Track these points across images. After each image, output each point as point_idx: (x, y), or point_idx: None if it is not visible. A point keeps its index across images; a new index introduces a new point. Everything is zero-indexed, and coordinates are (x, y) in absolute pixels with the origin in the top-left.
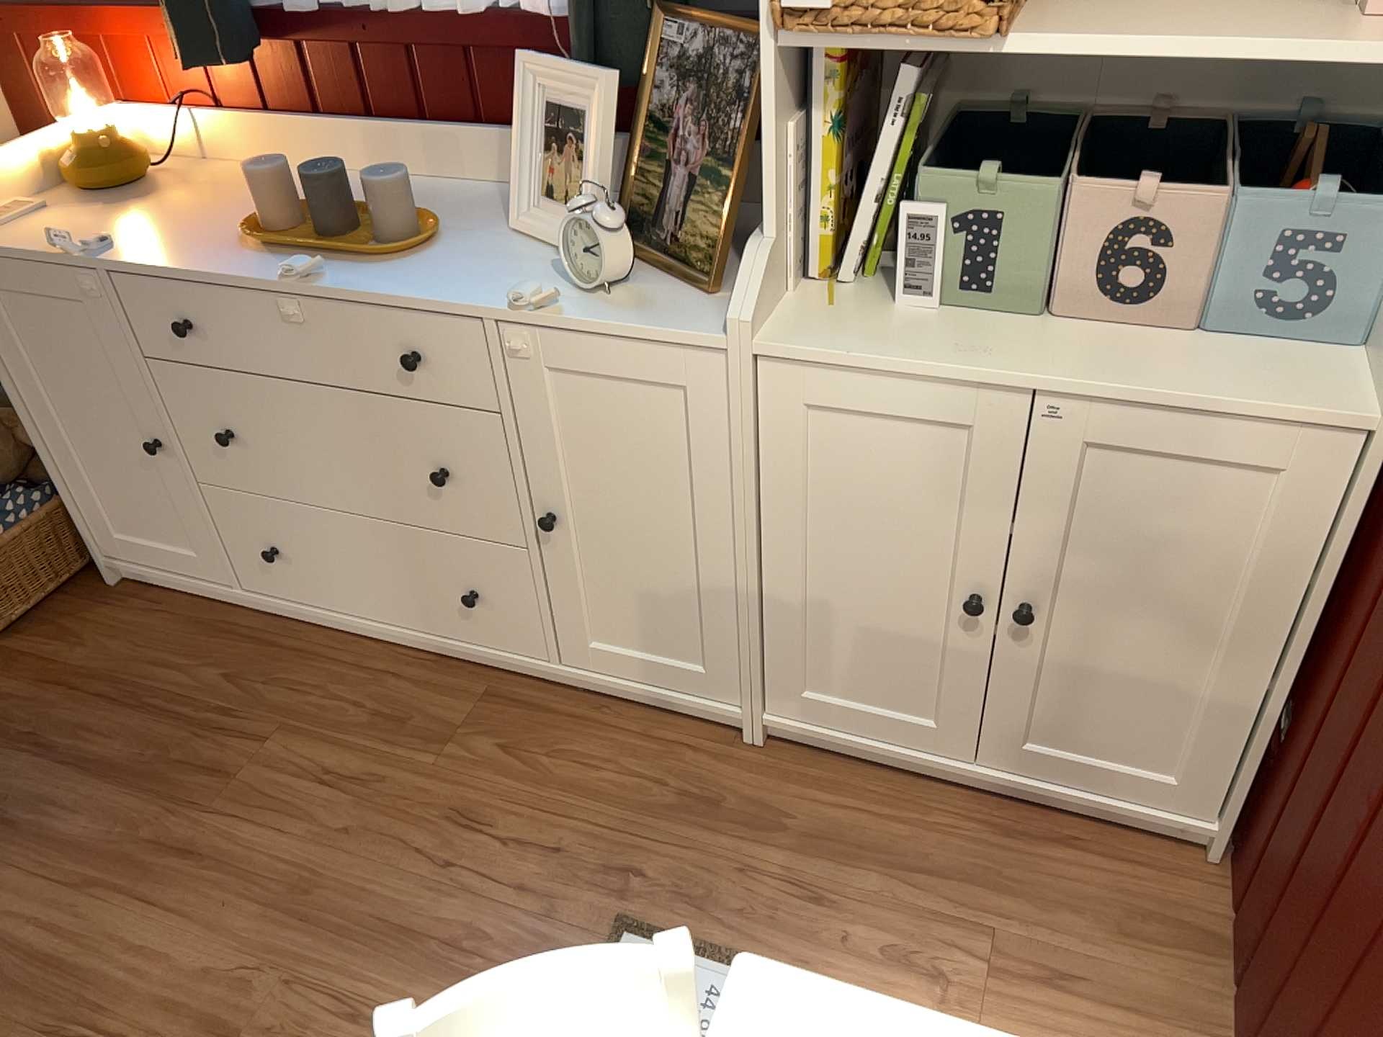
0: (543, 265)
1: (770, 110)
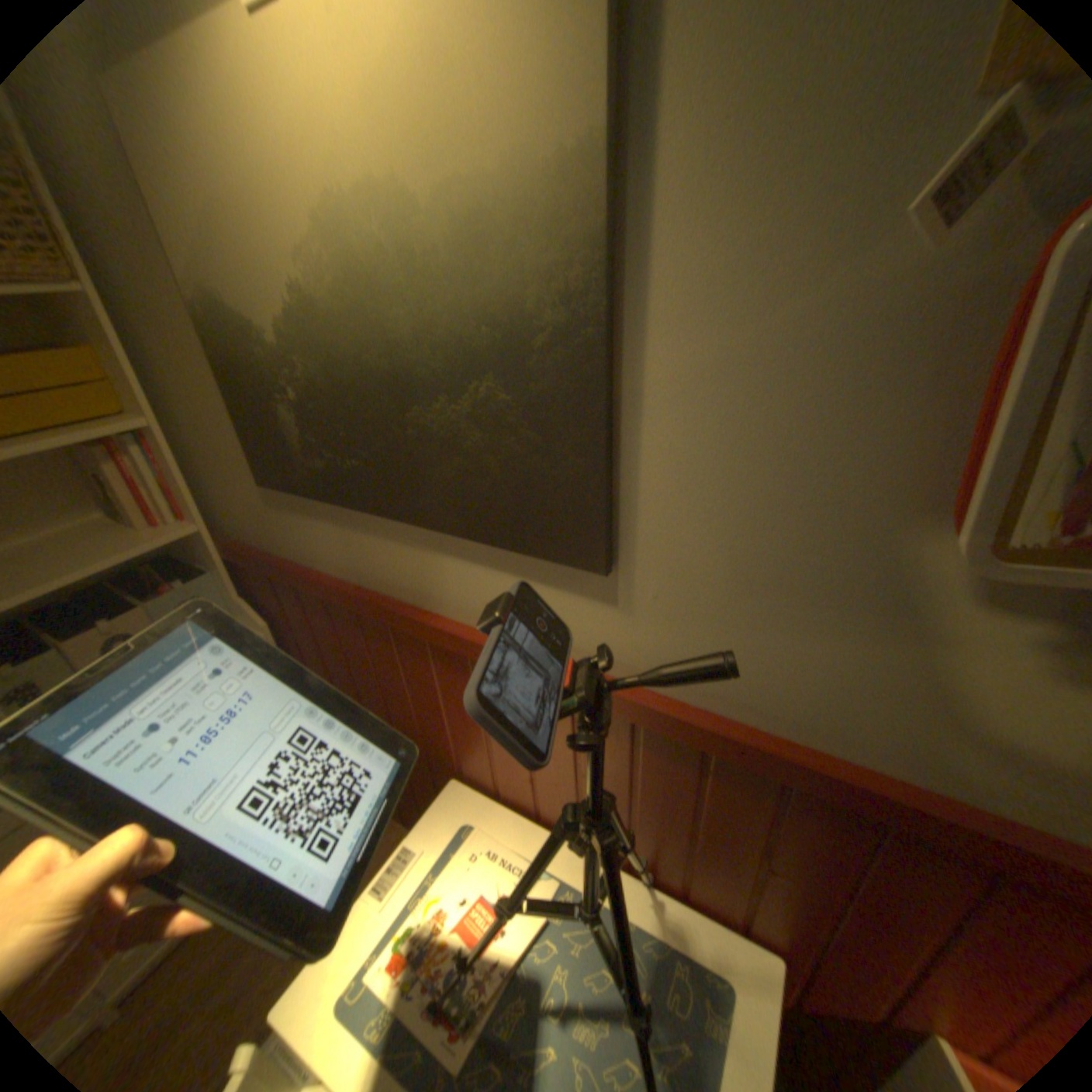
0: None
1: None
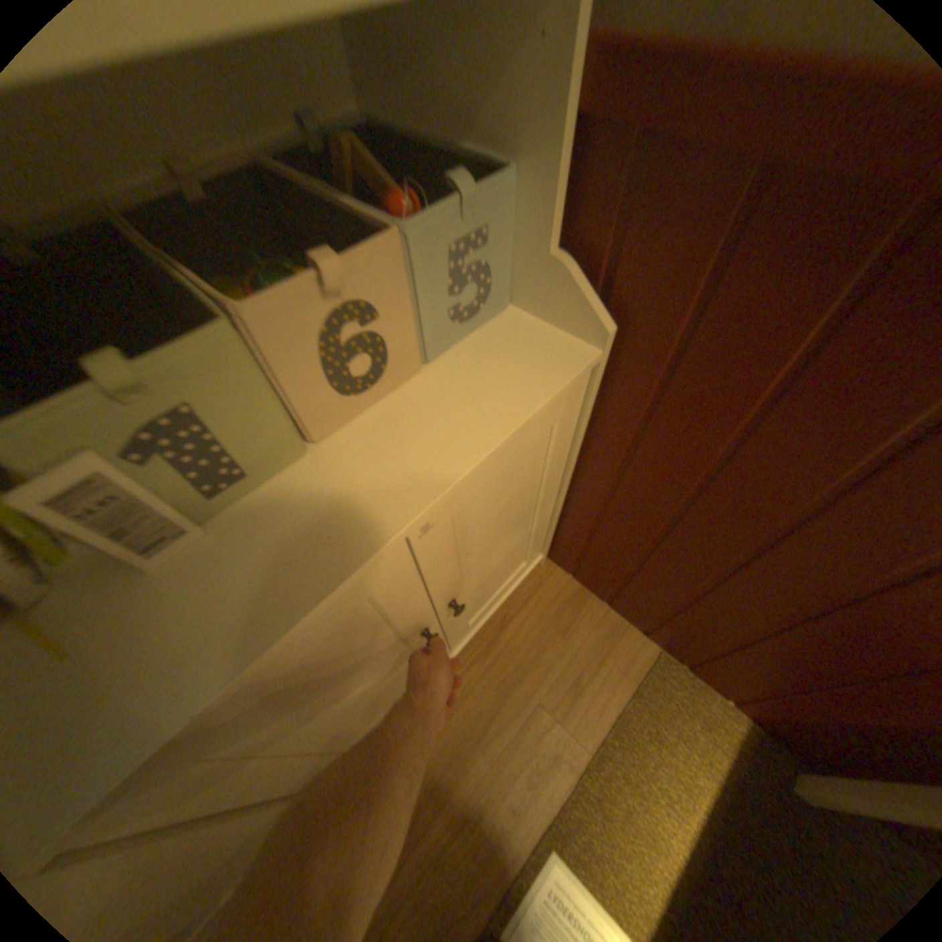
0: None
1: None
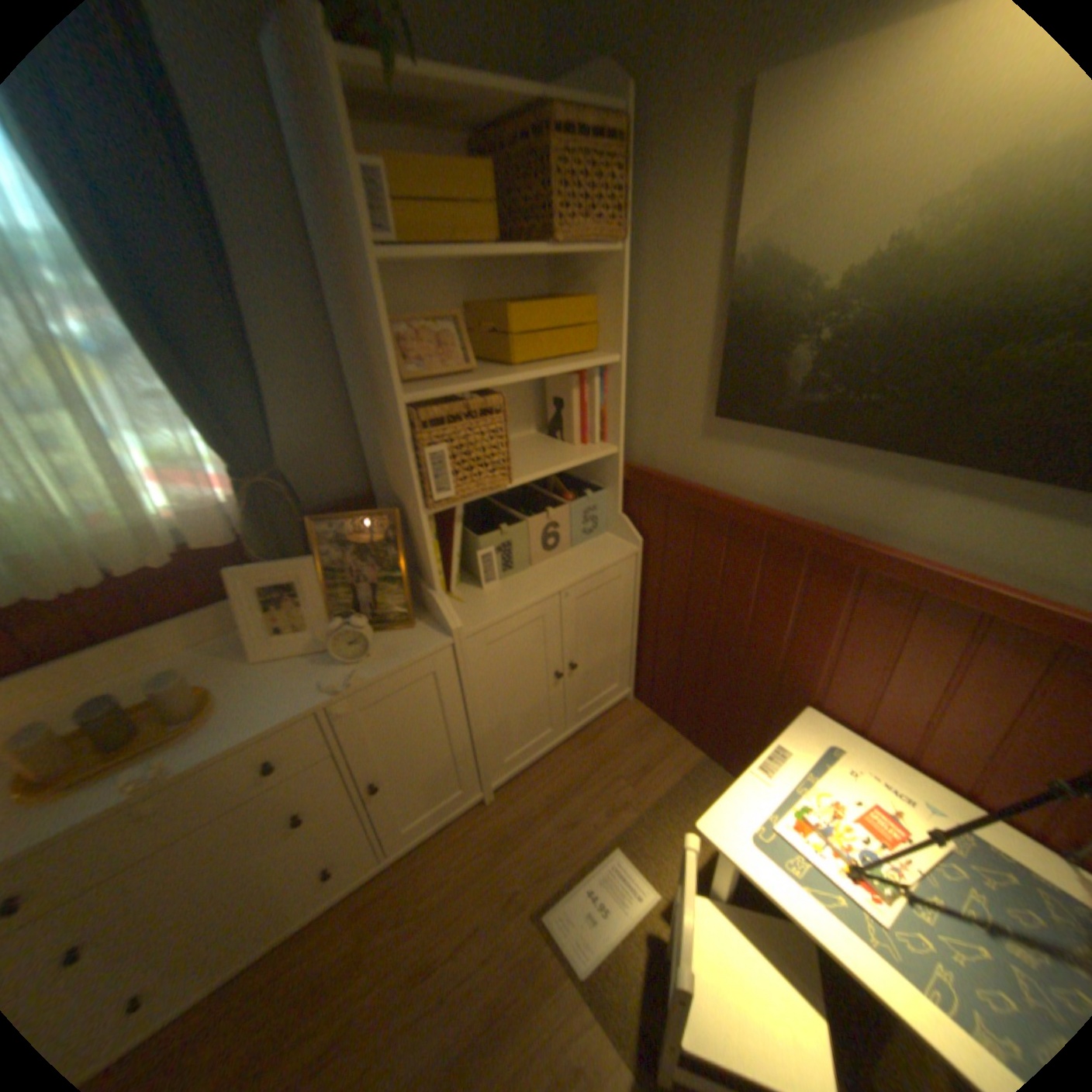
0: (308, 668)
1: (426, 543)
